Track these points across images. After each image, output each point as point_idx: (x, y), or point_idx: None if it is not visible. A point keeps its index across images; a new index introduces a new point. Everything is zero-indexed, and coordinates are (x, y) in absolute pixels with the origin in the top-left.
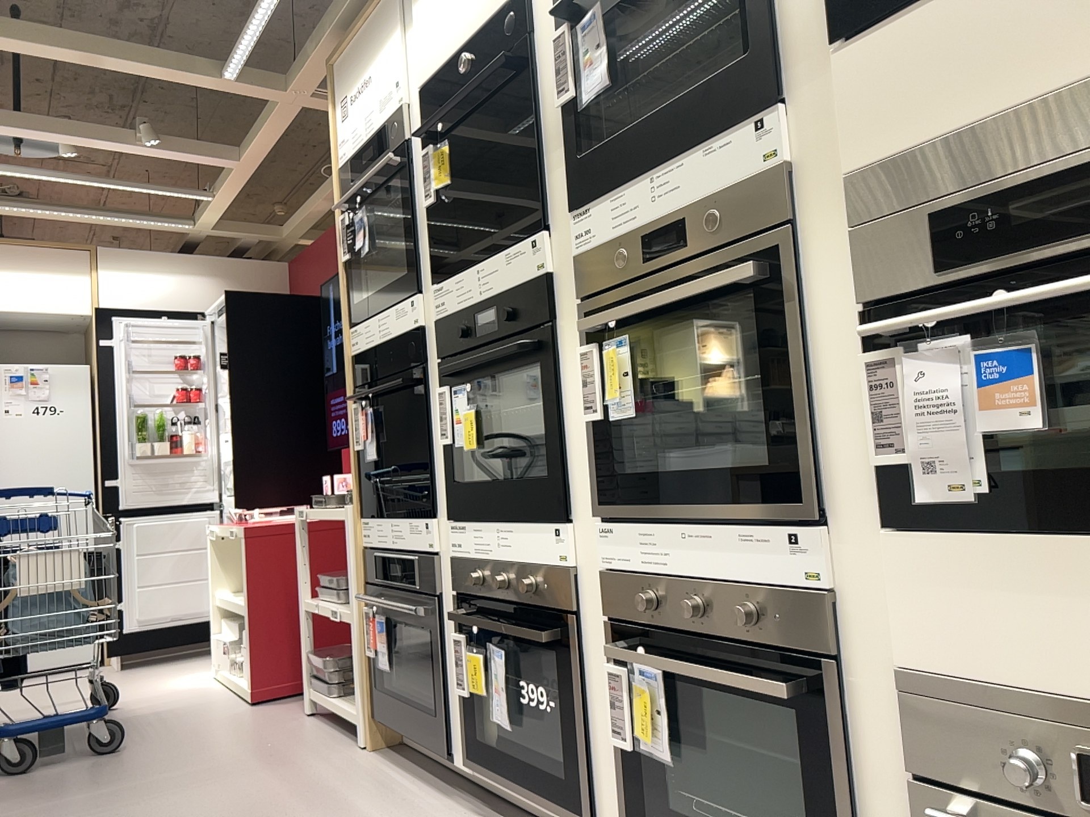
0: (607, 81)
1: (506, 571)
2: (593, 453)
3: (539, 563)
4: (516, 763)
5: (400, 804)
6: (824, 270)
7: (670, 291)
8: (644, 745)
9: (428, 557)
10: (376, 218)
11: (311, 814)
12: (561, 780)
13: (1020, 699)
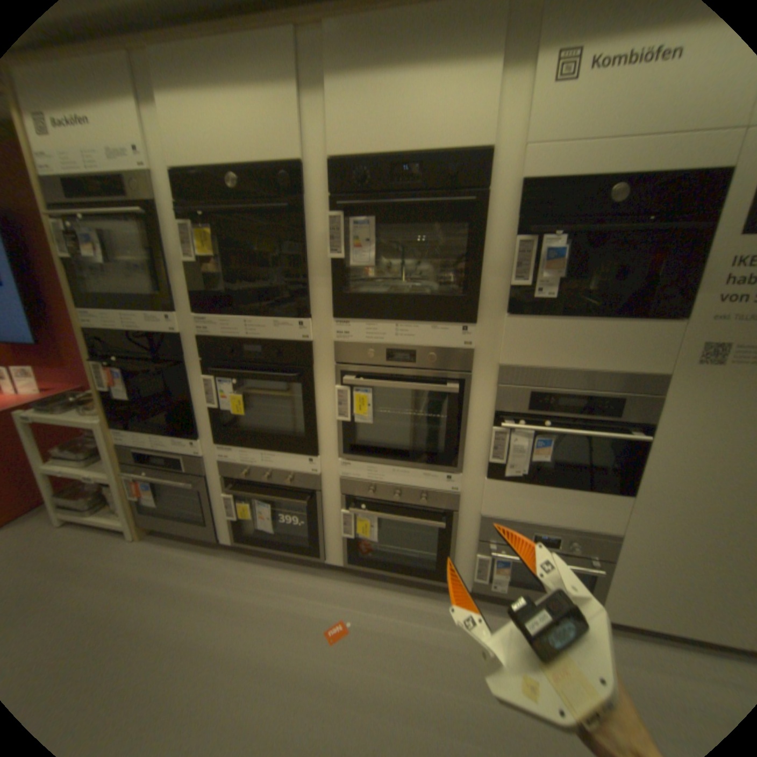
0: (374, 265)
1: (268, 472)
2: (338, 432)
3: (296, 471)
4: (272, 543)
5: (194, 573)
6: (480, 393)
7: (410, 386)
8: (360, 536)
9: (191, 457)
10: (103, 237)
11: (143, 604)
12: (297, 543)
13: (520, 524)
